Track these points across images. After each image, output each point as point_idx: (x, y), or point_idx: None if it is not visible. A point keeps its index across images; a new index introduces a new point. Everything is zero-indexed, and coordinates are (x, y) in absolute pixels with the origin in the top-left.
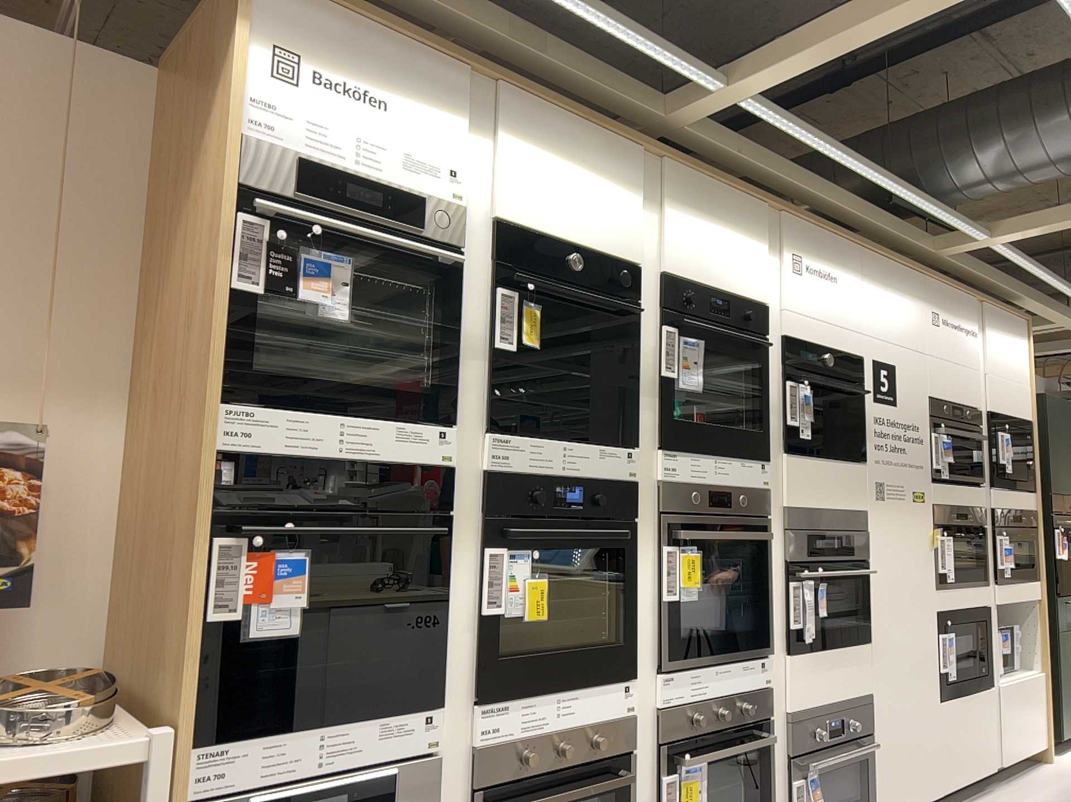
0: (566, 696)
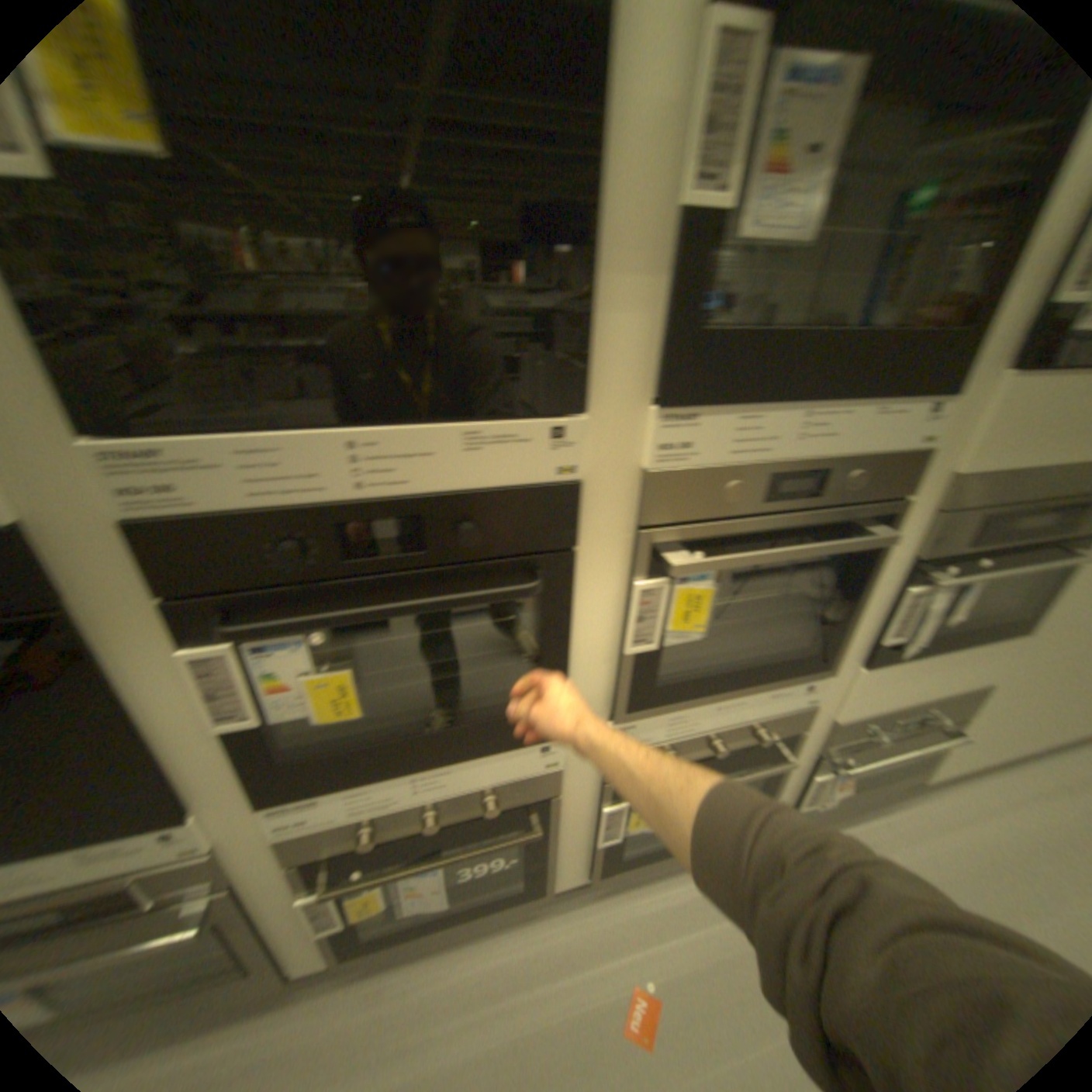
0: (431, 784)
